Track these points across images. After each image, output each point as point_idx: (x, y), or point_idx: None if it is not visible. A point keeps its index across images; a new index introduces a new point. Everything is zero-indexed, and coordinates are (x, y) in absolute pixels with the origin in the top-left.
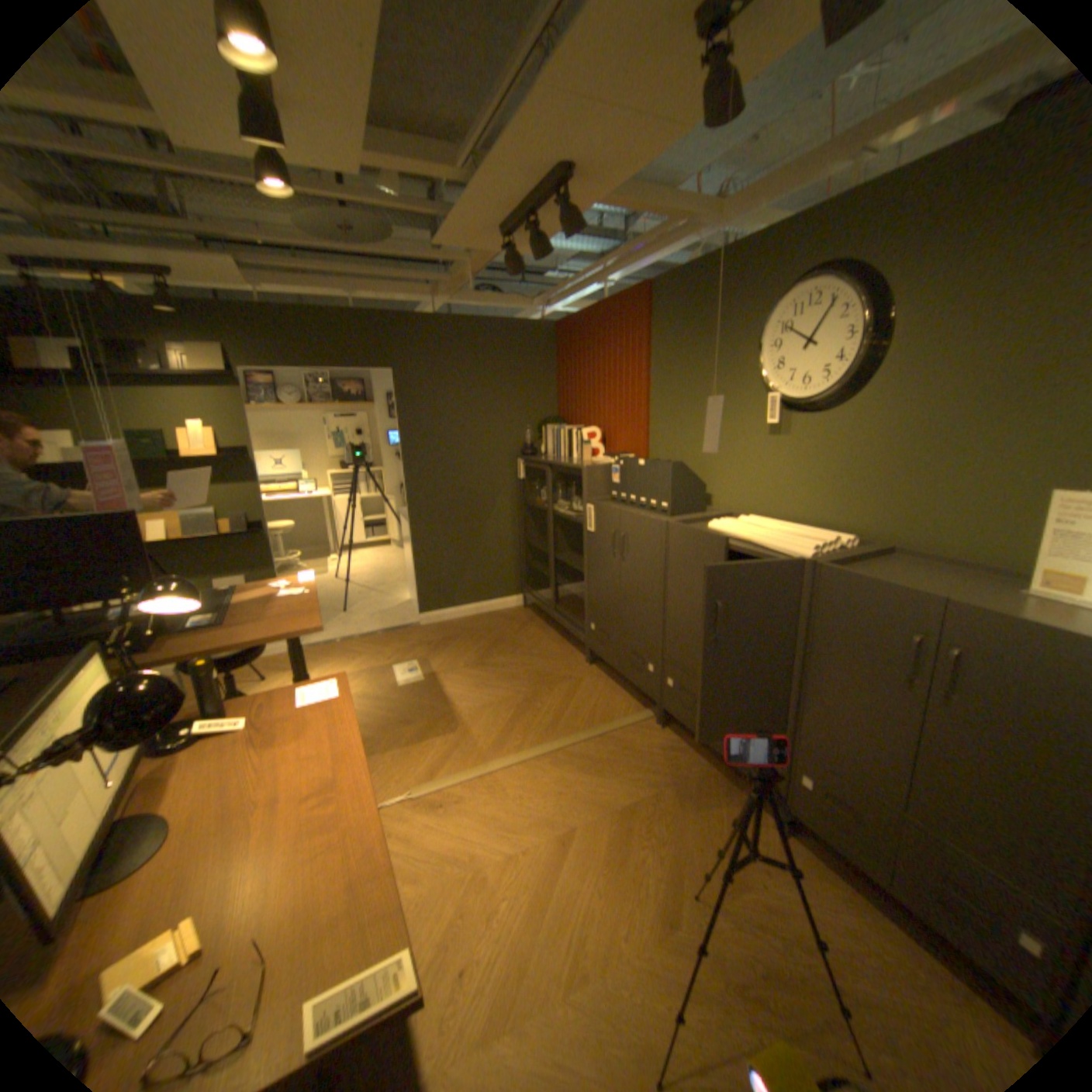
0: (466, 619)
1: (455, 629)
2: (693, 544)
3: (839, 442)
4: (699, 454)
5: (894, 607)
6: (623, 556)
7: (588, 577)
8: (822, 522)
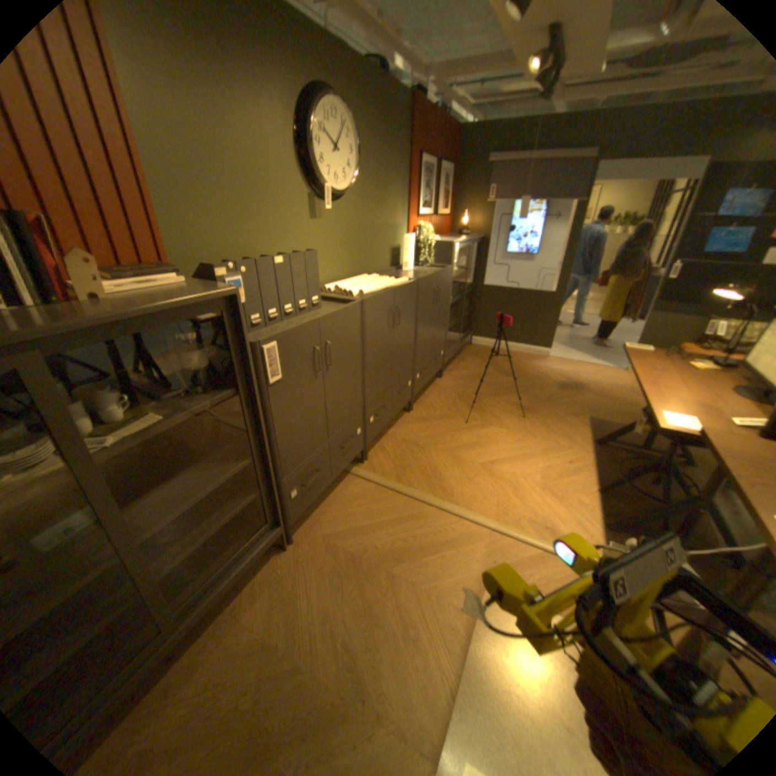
0: None
1: None
2: (380, 304)
3: (344, 222)
4: (254, 244)
5: (432, 283)
6: (328, 365)
7: (277, 446)
8: (343, 274)
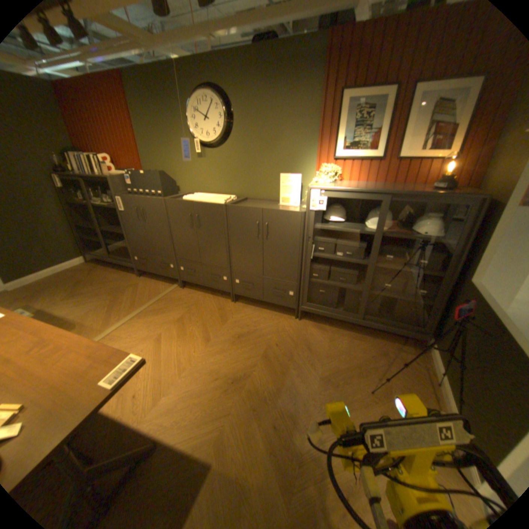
0: (46, 277)
1: (40, 285)
2: (179, 206)
3: (224, 160)
4: (169, 167)
5: (250, 214)
6: (145, 219)
7: (127, 234)
8: (224, 192)
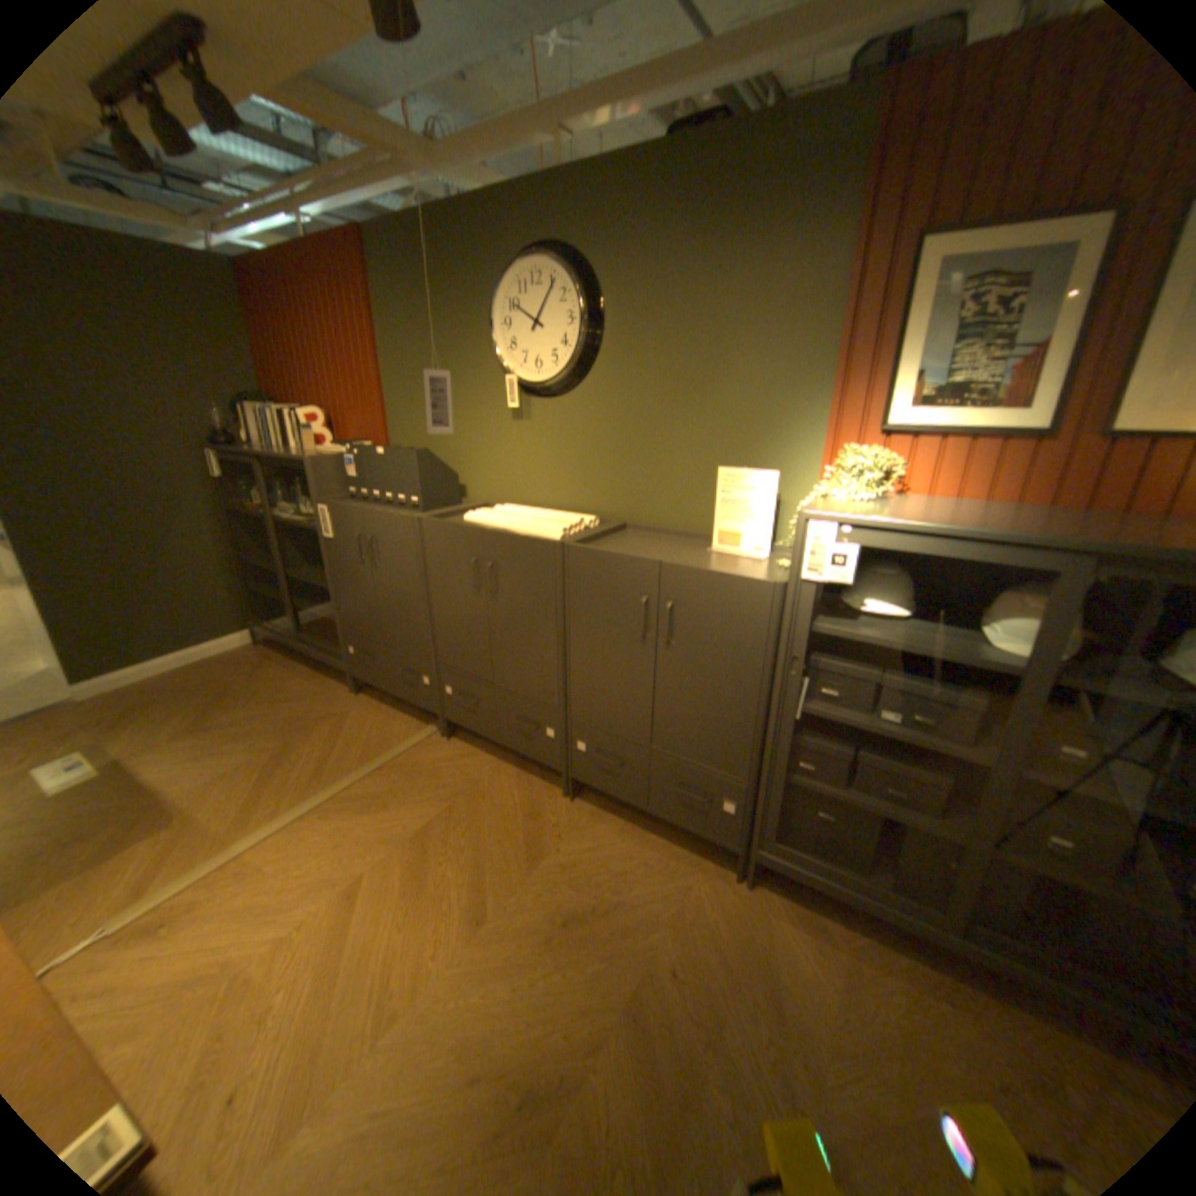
0: (161, 675)
1: (143, 692)
2: (450, 538)
3: (574, 427)
4: (447, 440)
5: (626, 575)
6: (375, 561)
7: (336, 592)
8: (569, 505)
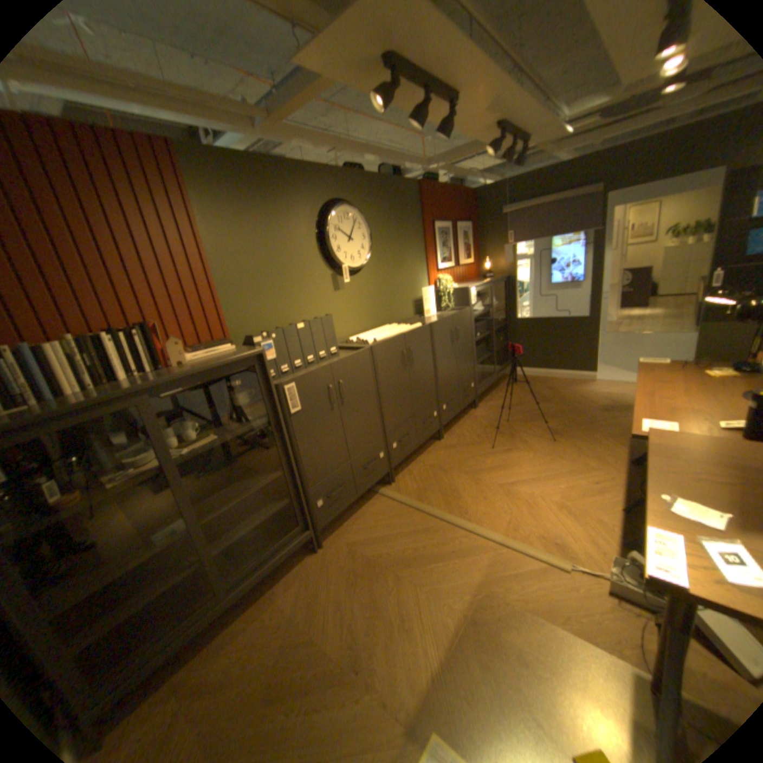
0: None
1: None
2: (390, 348)
3: (364, 288)
4: (290, 316)
5: (446, 324)
6: (343, 399)
7: (301, 461)
8: (368, 328)
